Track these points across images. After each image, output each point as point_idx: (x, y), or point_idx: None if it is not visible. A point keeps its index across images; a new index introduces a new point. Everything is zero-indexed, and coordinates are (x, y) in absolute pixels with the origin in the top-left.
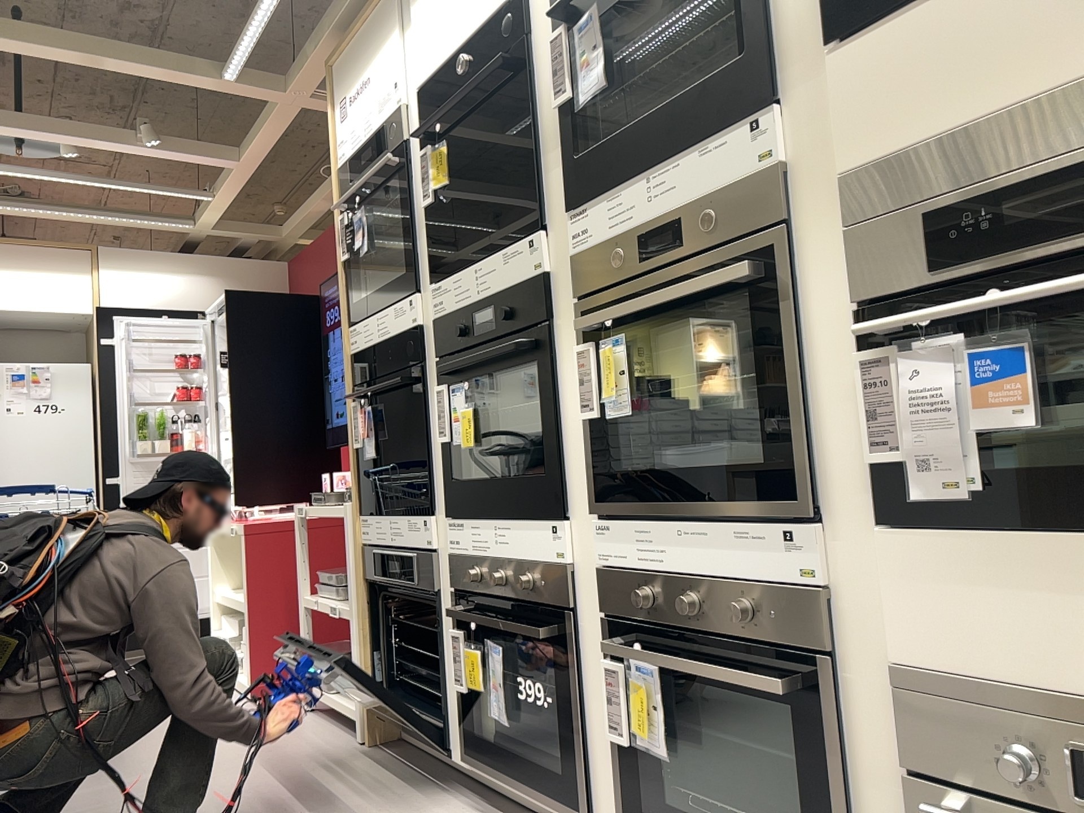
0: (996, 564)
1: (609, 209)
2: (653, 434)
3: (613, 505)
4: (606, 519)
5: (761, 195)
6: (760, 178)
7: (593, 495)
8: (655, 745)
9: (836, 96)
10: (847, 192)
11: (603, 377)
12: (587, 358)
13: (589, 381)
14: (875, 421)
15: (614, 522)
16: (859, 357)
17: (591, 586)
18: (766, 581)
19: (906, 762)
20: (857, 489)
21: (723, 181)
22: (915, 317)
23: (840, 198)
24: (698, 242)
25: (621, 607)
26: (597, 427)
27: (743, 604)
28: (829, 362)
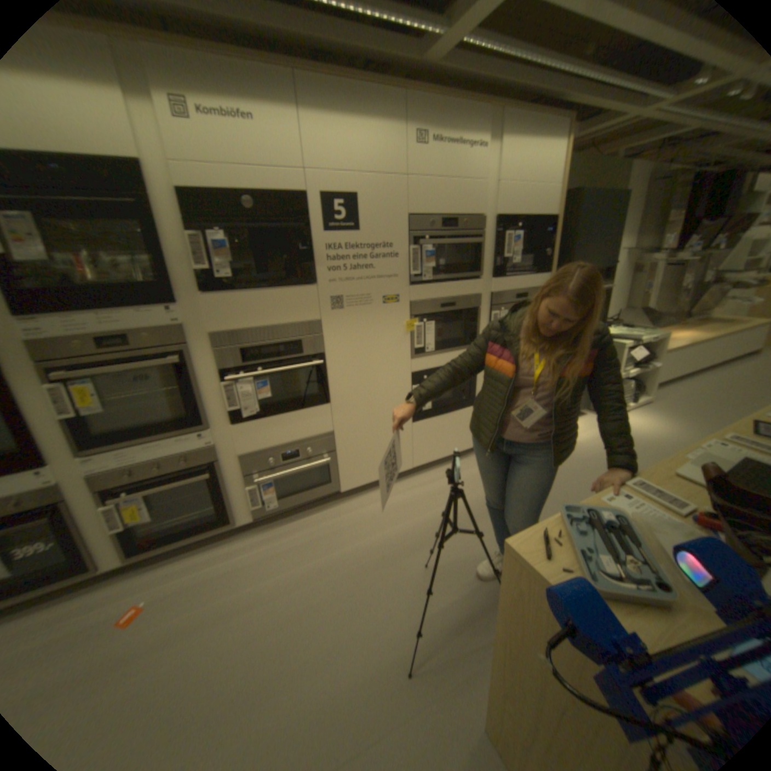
0: (260, 426)
1: (61, 324)
2: (100, 416)
3: (91, 451)
4: (85, 458)
5: (171, 334)
6: (169, 327)
7: (69, 451)
8: (138, 523)
9: (204, 310)
10: (210, 339)
11: (70, 400)
12: (55, 393)
13: (60, 403)
14: (227, 401)
15: (90, 457)
16: (216, 384)
17: (73, 487)
18: (188, 452)
19: (239, 476)
20: (219, 418)
21: (150, 326)
22: (242, 377)
23: (205, 339)
24: (138, 347)
25: (105, 487)
26: (69, 422)
27: (178, 461)
28: (205, 386)
